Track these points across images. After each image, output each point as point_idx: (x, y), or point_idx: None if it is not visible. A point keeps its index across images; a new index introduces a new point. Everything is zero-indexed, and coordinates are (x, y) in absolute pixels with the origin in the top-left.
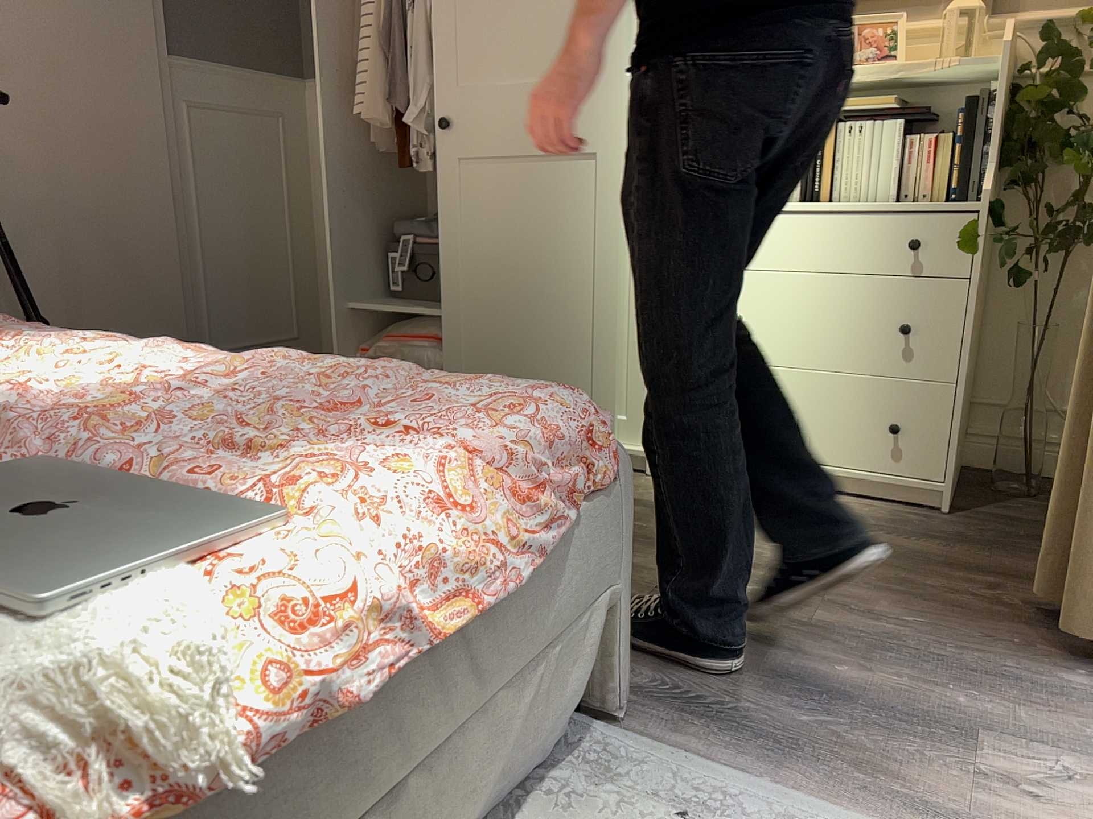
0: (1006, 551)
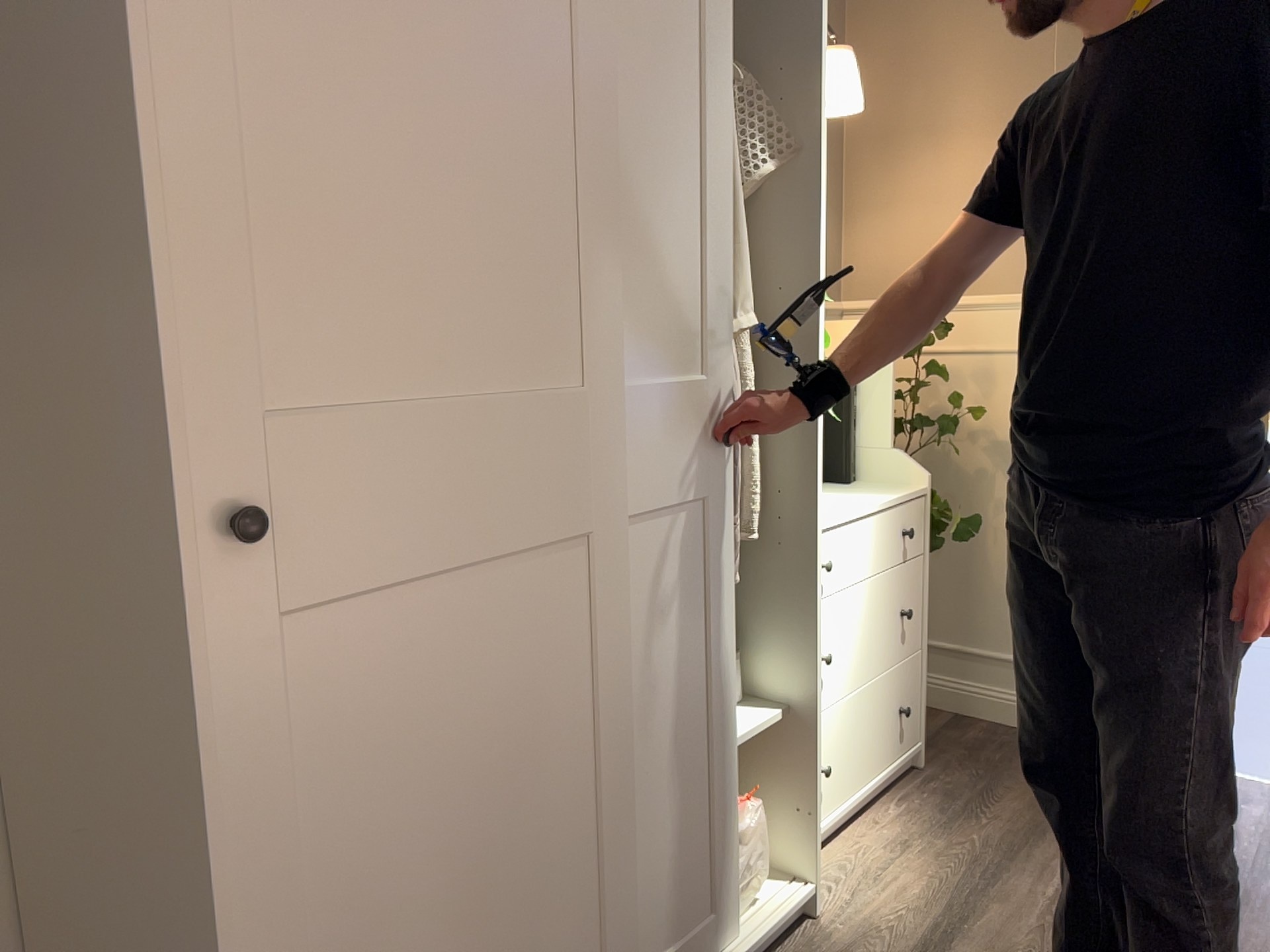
0: (1004, 768)
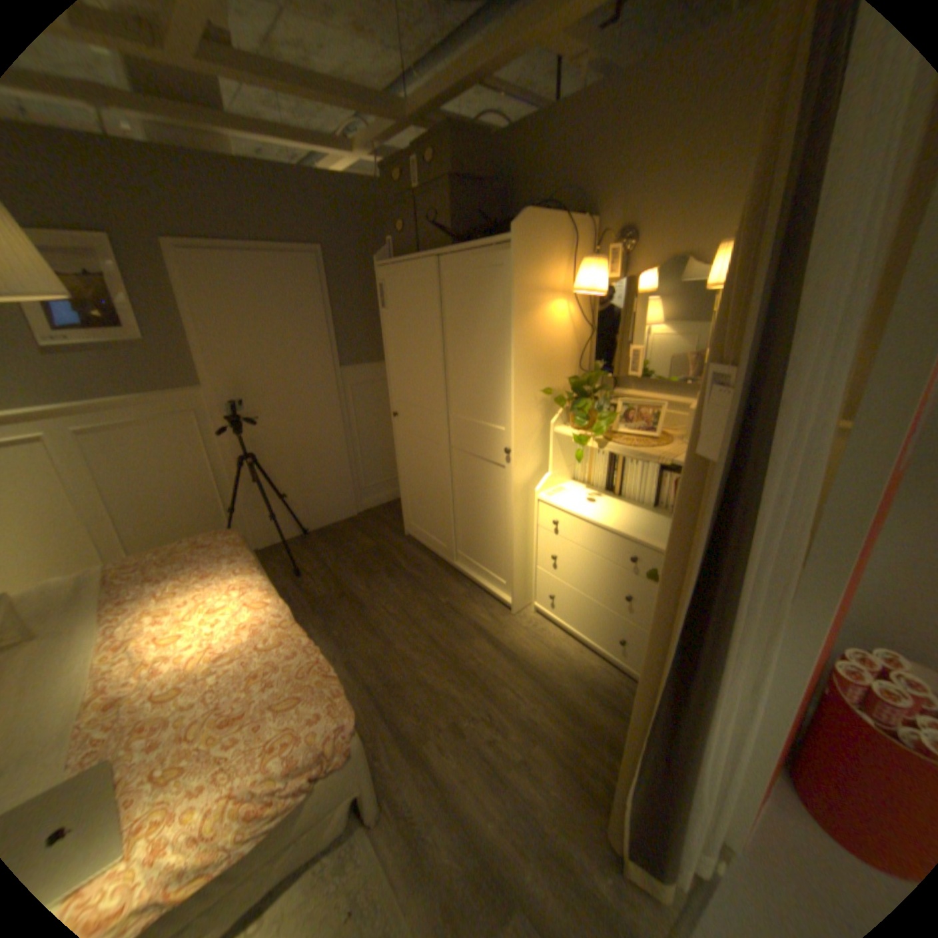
0: None
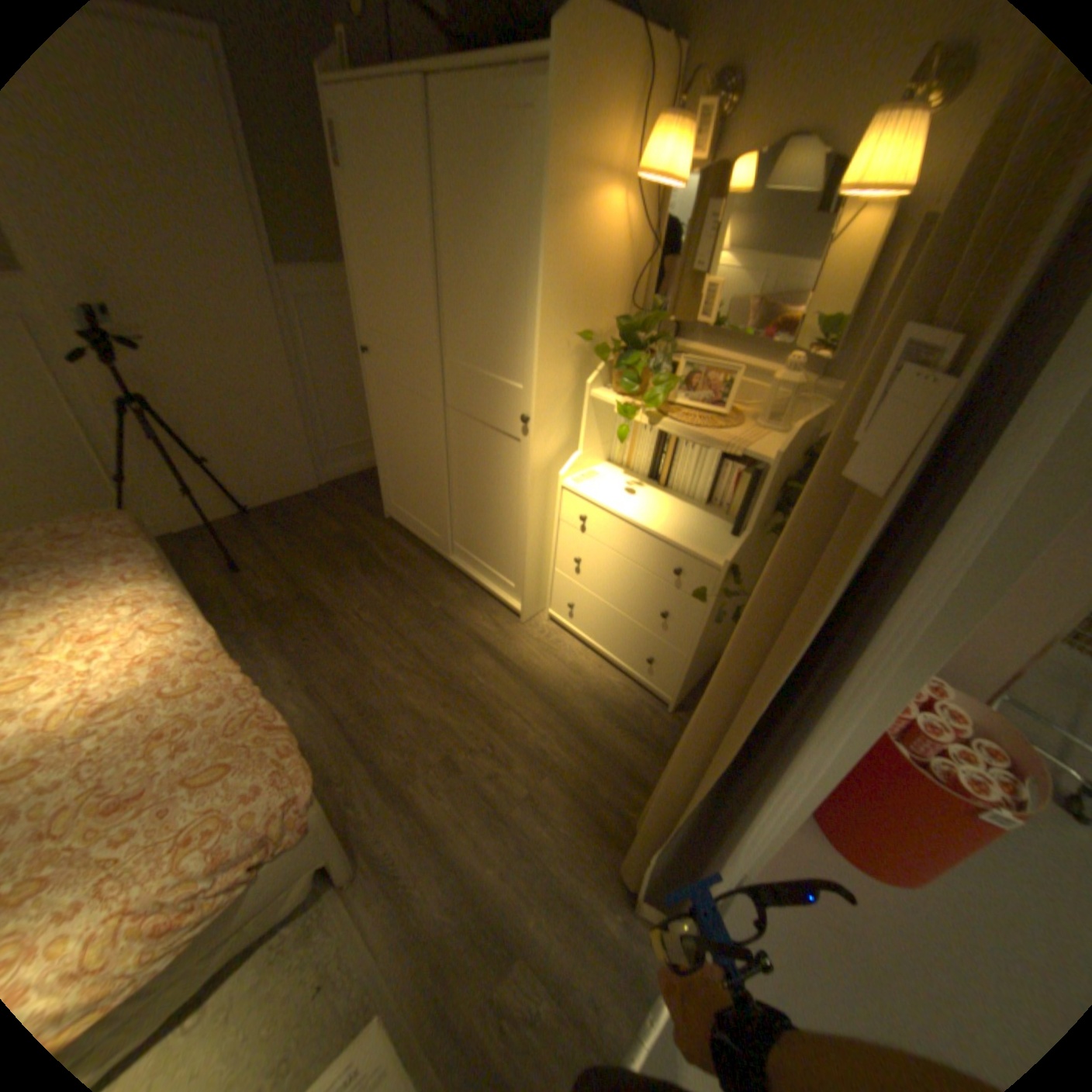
0: None
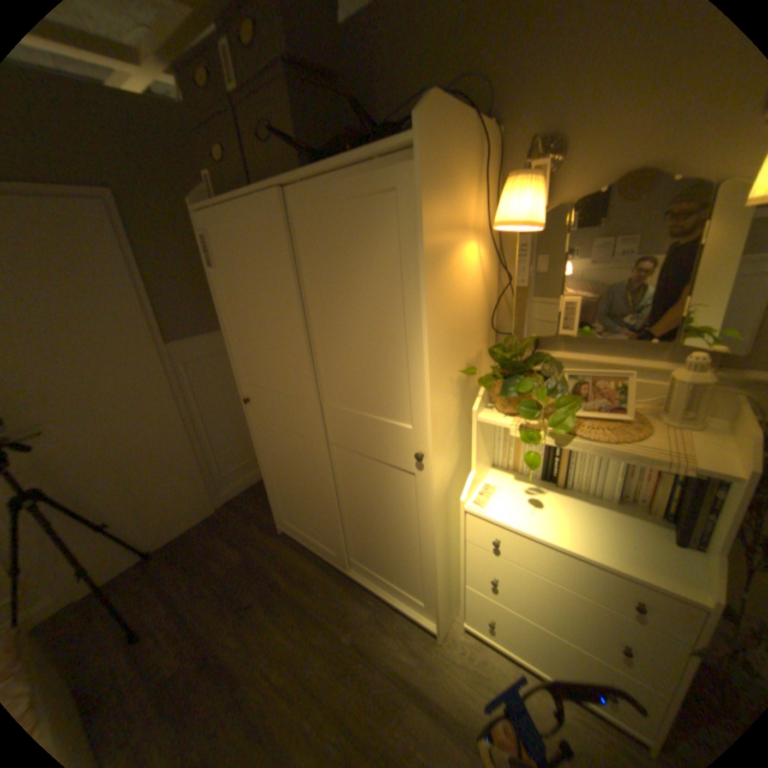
0: None
